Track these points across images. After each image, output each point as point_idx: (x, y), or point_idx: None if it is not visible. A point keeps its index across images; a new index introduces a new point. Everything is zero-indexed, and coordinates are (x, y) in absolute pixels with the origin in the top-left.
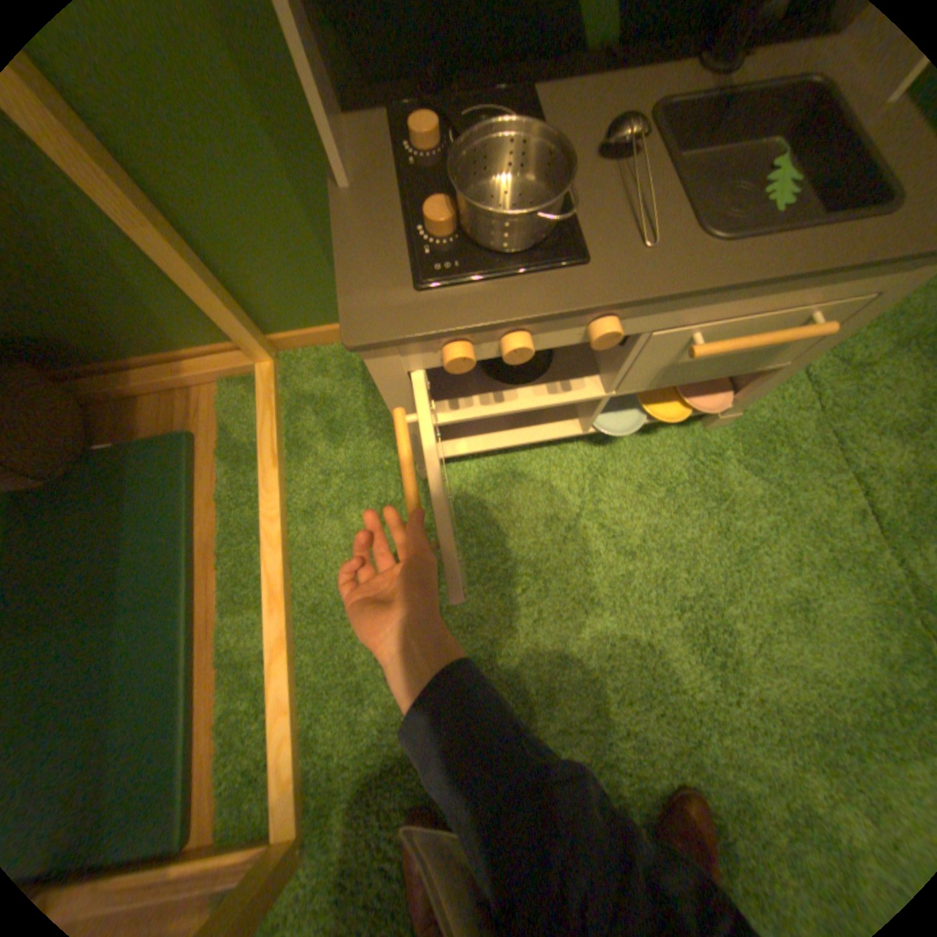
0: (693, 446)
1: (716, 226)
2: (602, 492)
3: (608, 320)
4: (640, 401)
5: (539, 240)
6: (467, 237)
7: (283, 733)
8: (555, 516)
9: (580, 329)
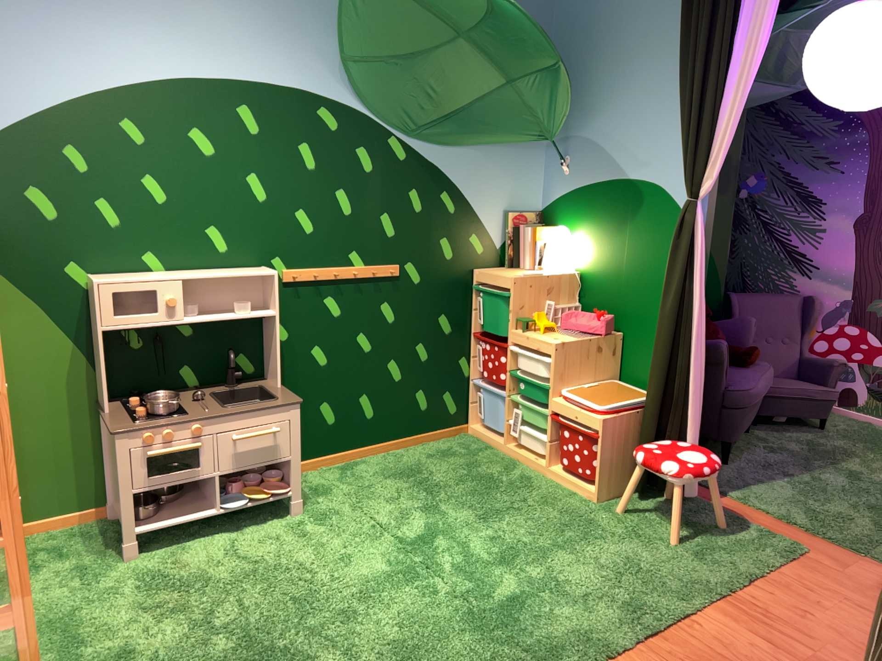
0: (286, 523)
1: (225, 406)
2: (237, 547)
3: (195, 425)
4: (244, 496)
5: (171, 410)
6: (149, 413)
7: (30, 658)
8: (210, 560)
9: (187, 428)
